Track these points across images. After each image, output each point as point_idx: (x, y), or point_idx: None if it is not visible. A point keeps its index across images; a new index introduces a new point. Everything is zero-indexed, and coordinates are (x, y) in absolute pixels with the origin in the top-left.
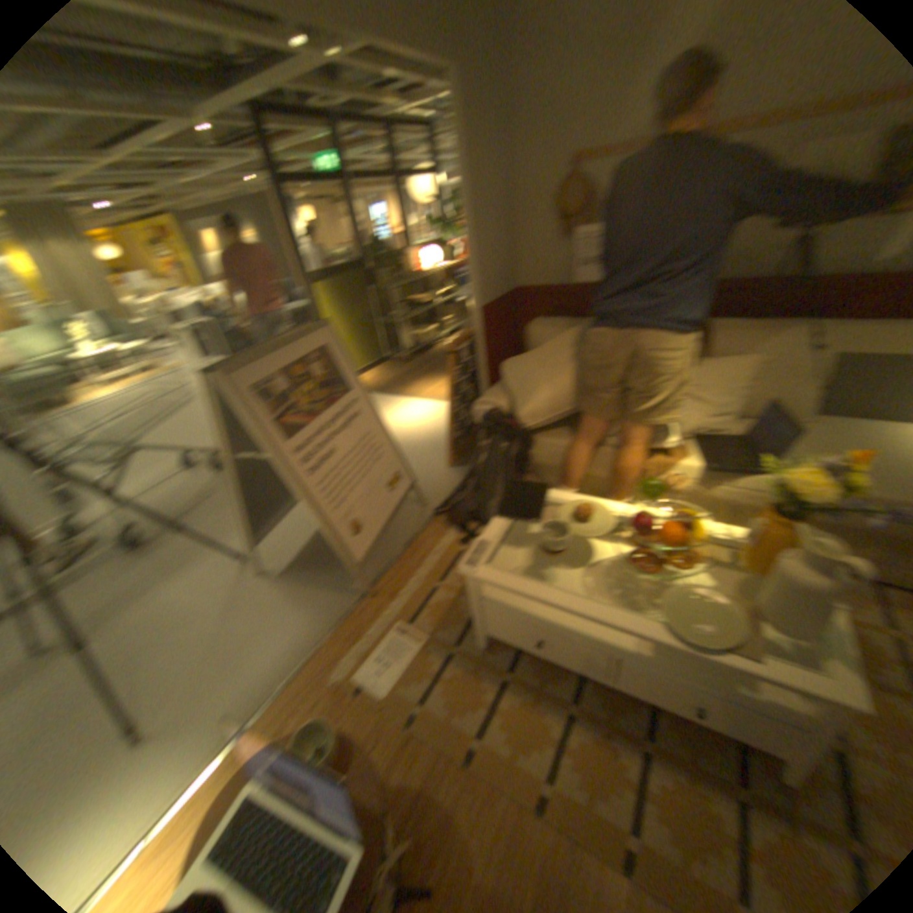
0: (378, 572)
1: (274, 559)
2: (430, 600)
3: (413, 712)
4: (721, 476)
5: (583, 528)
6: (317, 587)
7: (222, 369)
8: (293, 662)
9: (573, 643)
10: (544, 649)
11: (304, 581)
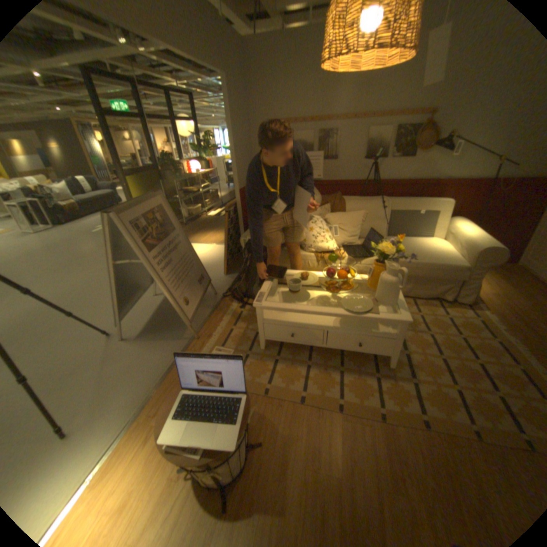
0: (199, 326)
1: (131, 330)
2: (231, 334)
3: None
4: (356, 260)
5: (306, 282)
6: (164, 339)
7: (105, 214)
8: (160, 375)
9: (308, 329)
10: (295, 337)
11: (154, 337)
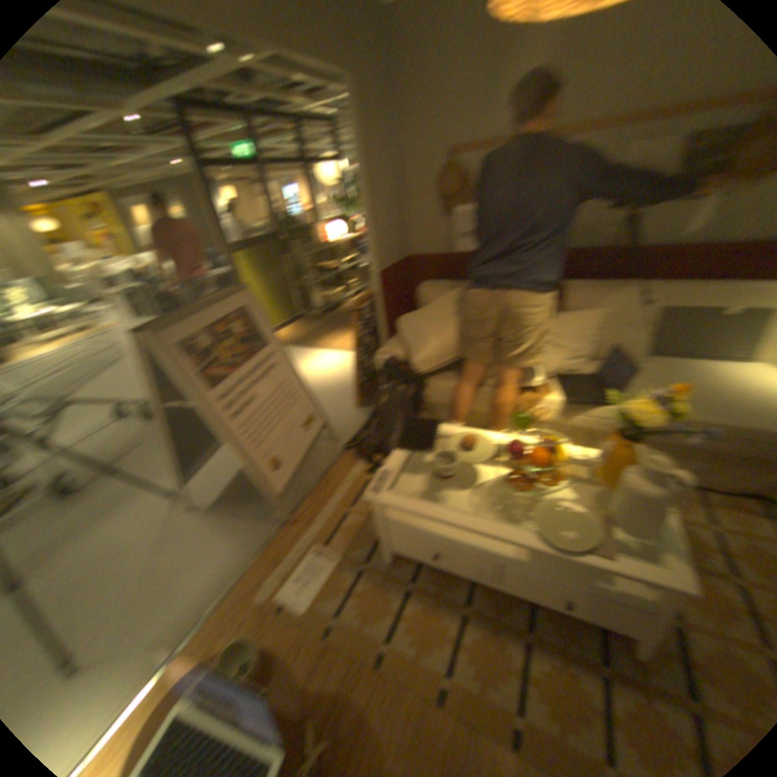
0: (295, 502)
1: (201, 496)
2: (341, 524)
3: (329, 625)
4: (577, 408)
5: (468, 456)
6: (241, 519)
7: (149, 329)
8: (219, 588)
9: (462, 554)
10: (439, 561)
11: (229, 514)
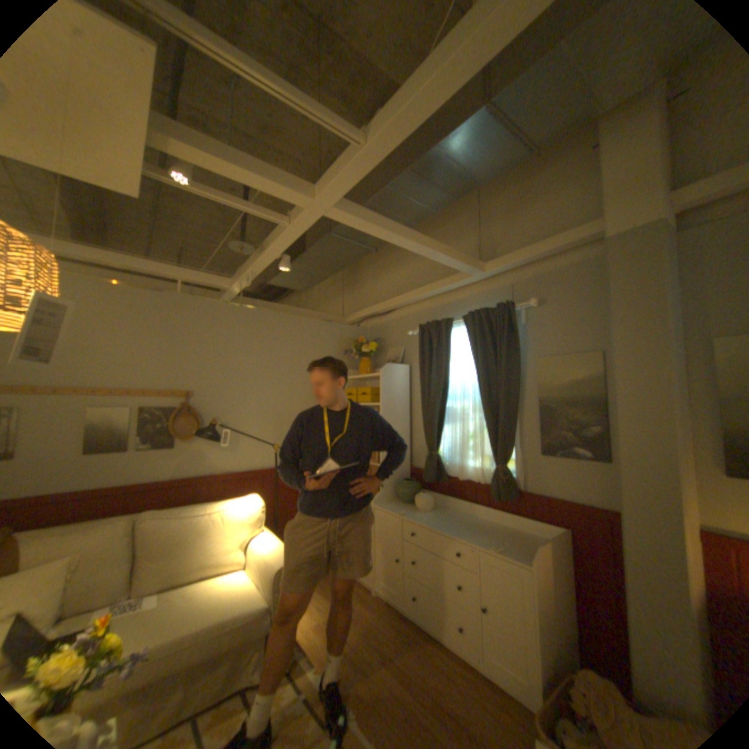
0: None
1: None
2: None
3: None
4: None
5: None
6: None
7: None
8: None
9: None
10: None
11: None
